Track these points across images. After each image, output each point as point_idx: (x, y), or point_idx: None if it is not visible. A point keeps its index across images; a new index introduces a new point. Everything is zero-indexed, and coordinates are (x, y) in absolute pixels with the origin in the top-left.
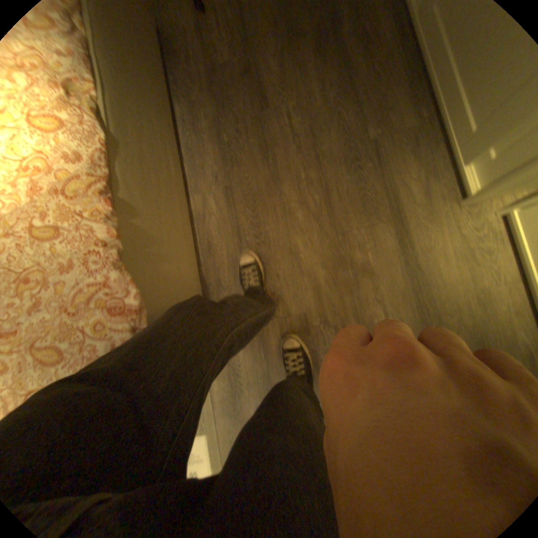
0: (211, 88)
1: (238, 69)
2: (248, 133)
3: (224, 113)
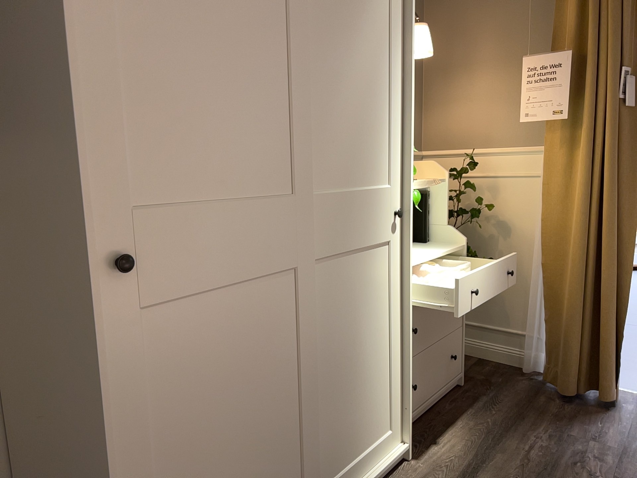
0: None
1: None
2: None
3: None
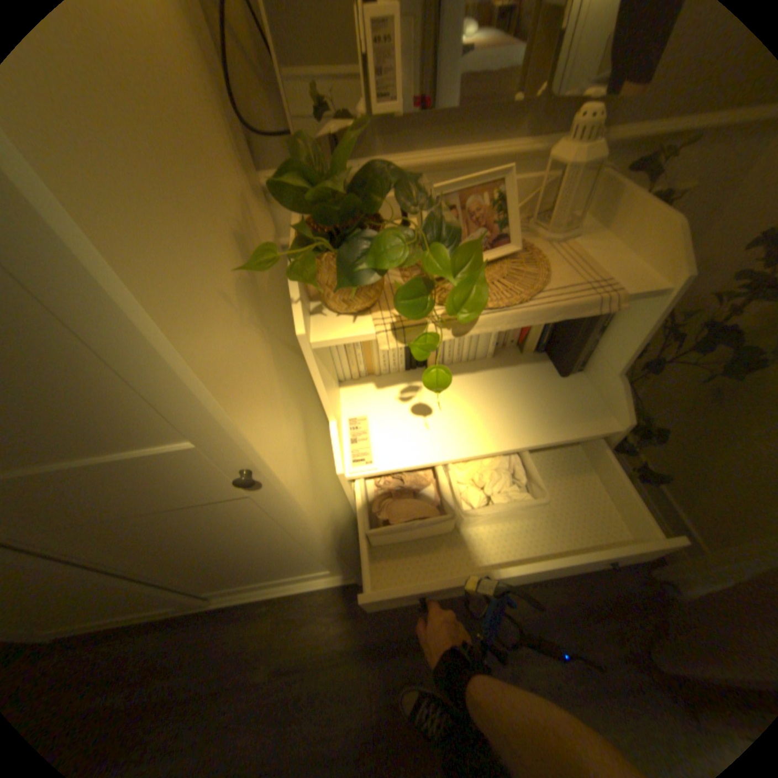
0: None
1: None
2: None
3: None
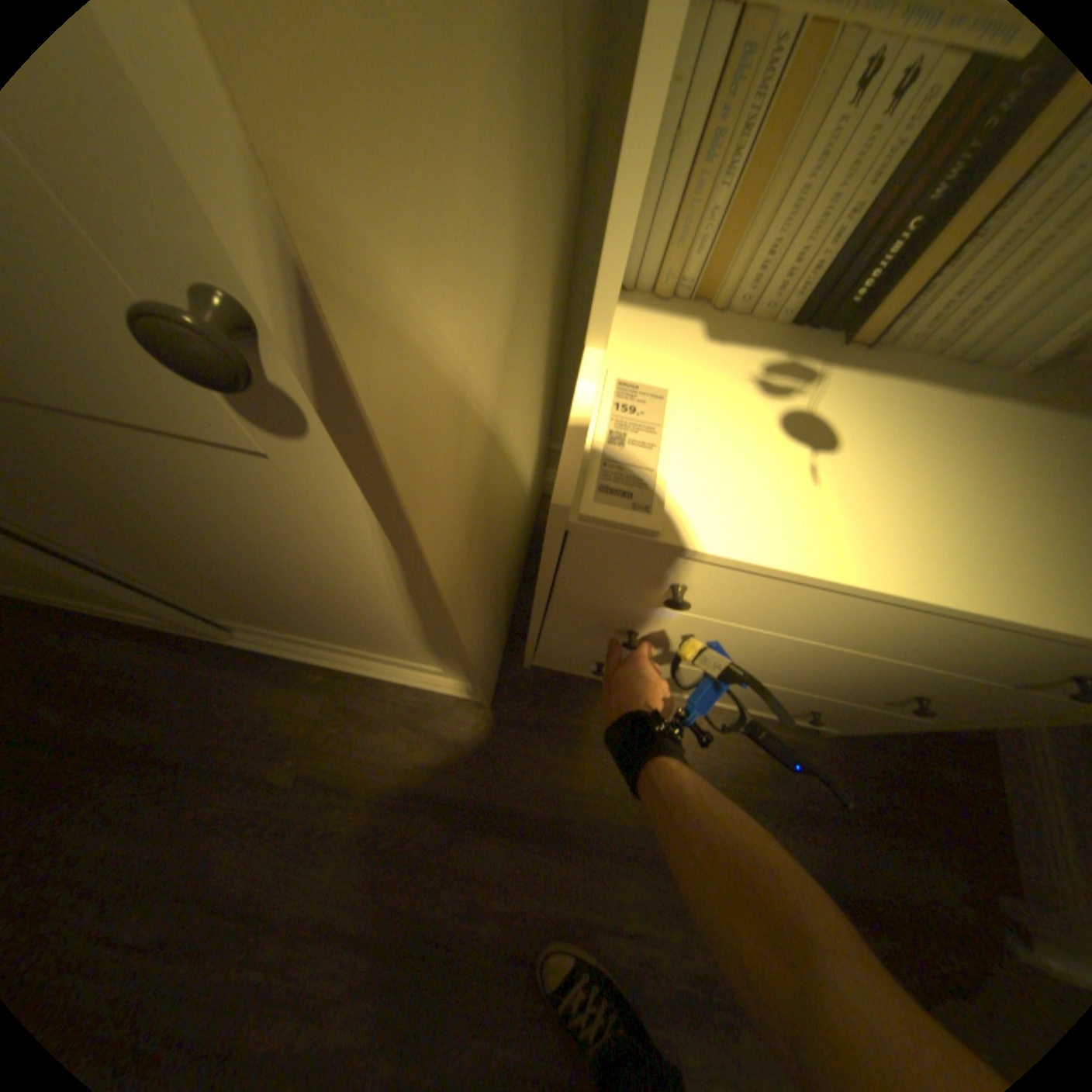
0: None
1: None
2: None
3: None
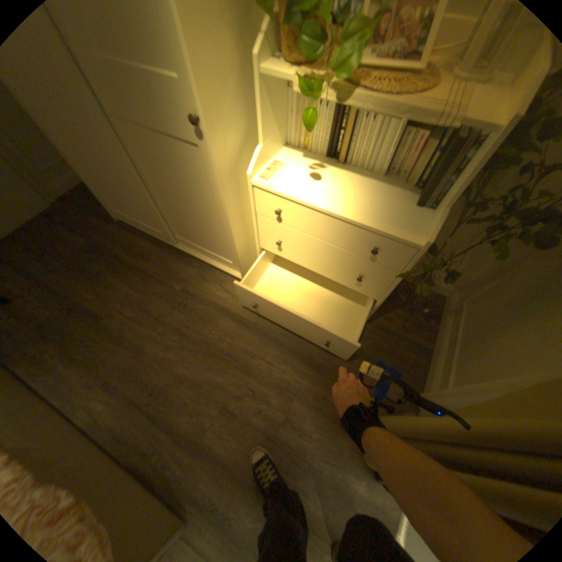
0: (45, 336)
1: (63, 312)
2: (96, 340)
3: (68, 342)
